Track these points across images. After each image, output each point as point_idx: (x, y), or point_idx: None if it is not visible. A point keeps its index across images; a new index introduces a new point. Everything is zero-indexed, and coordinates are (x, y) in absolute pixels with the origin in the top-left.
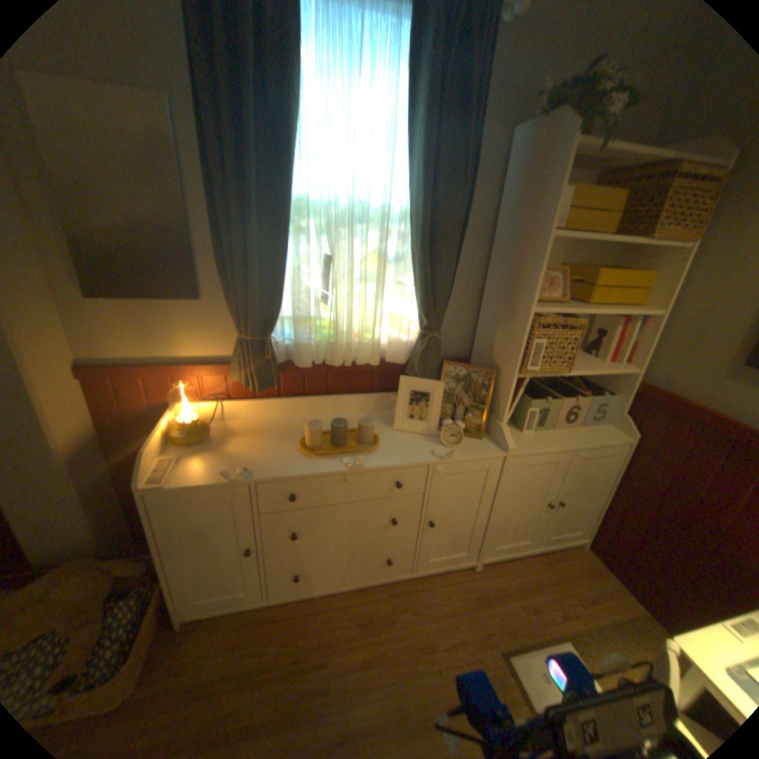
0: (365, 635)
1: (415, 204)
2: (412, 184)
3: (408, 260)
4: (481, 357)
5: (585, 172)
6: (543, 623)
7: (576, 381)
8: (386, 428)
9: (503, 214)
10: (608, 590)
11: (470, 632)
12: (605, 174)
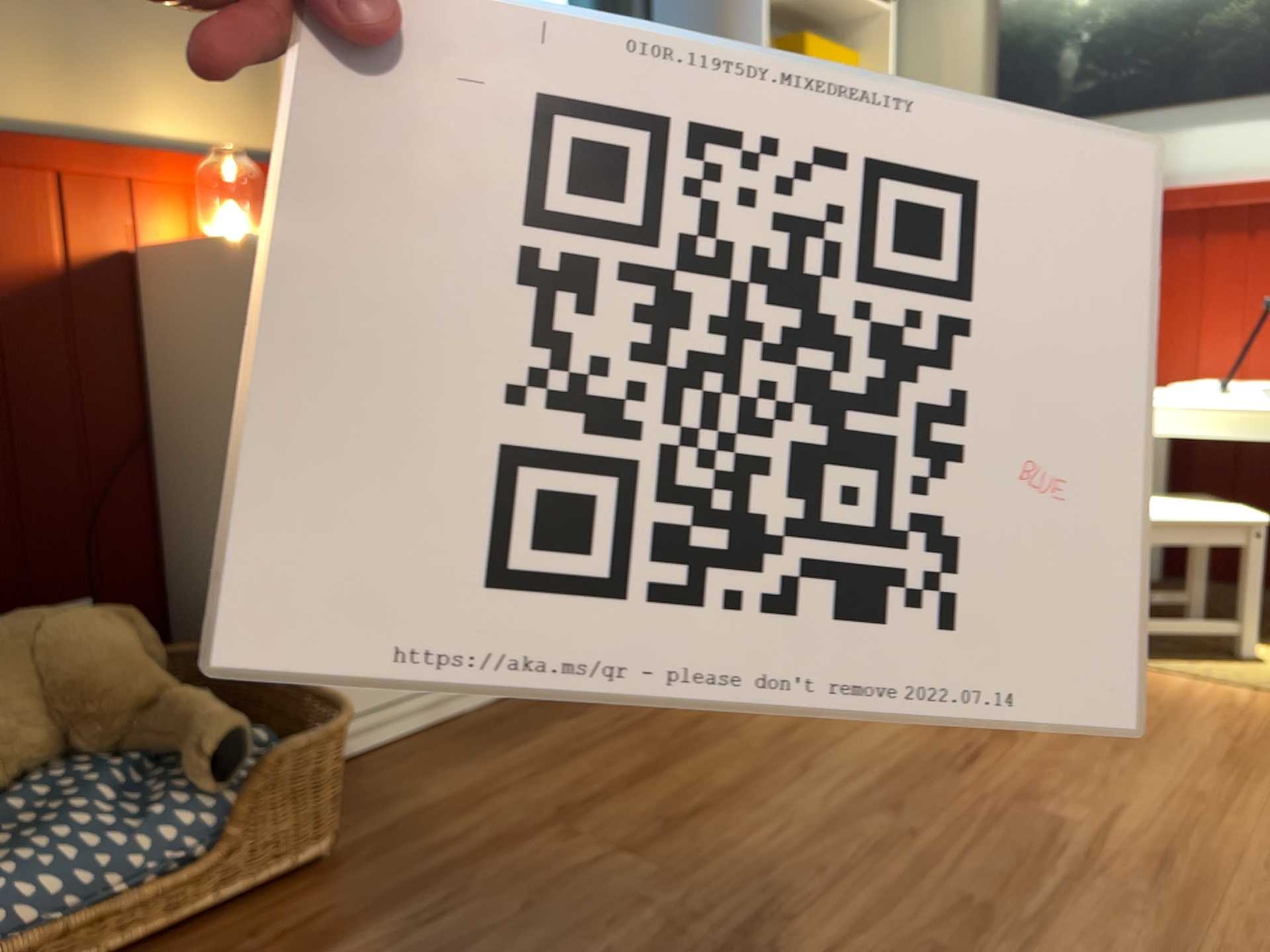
0: None
1: None
2: None
3: None
4: None
5: None
6: None
7: None
8: None
9: None
10: None
11: None
12: None
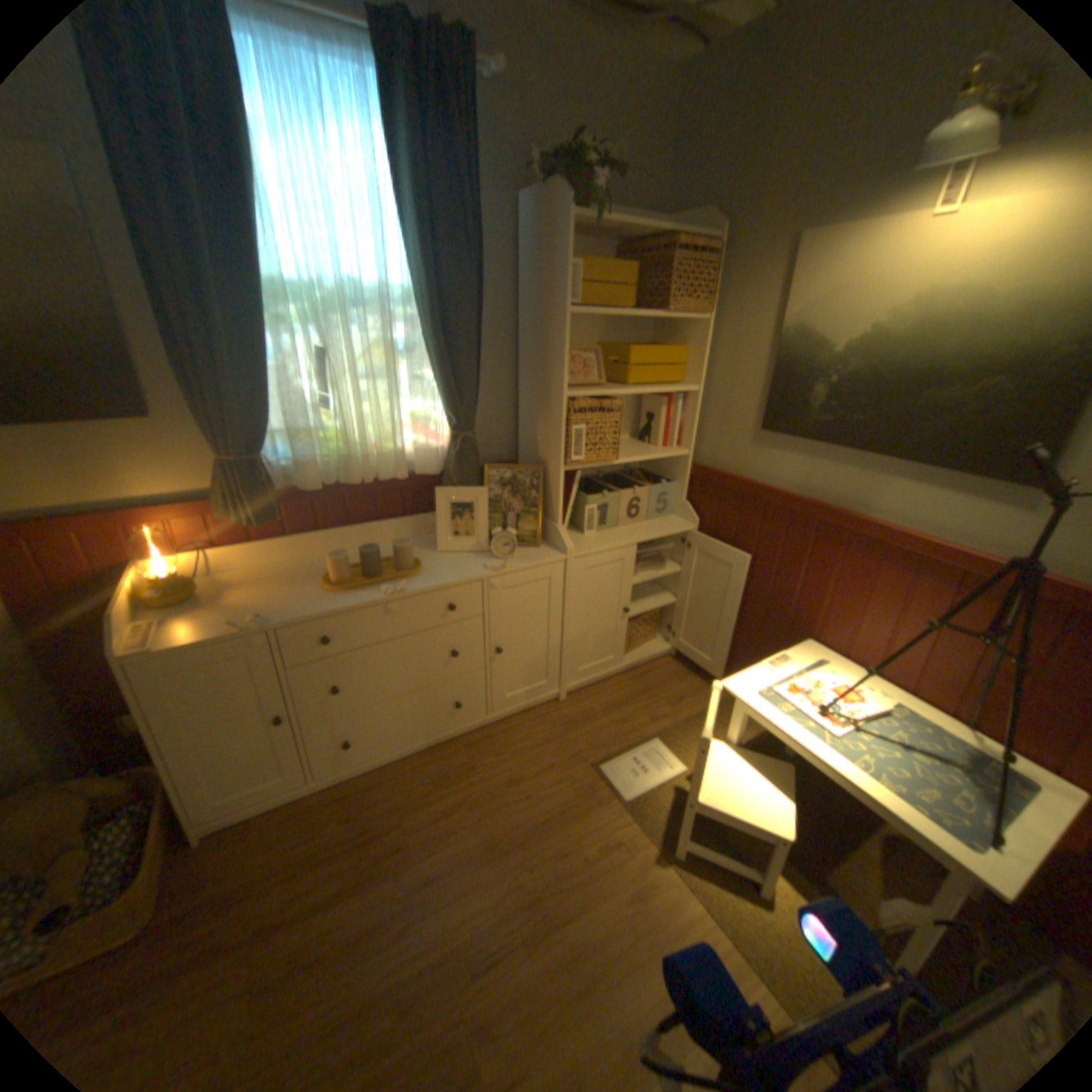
0: (441, 788)
1: (417, 283)
2: (410, 259)
3: (422, 348)
4: (527, 458)
5: (602, 242)
6: (630, 730)
7: (636, 474)
8: (428, 552)
9: (523, 291)
10: (693, 686)
11: (556, 756)
12: (623, 244)
